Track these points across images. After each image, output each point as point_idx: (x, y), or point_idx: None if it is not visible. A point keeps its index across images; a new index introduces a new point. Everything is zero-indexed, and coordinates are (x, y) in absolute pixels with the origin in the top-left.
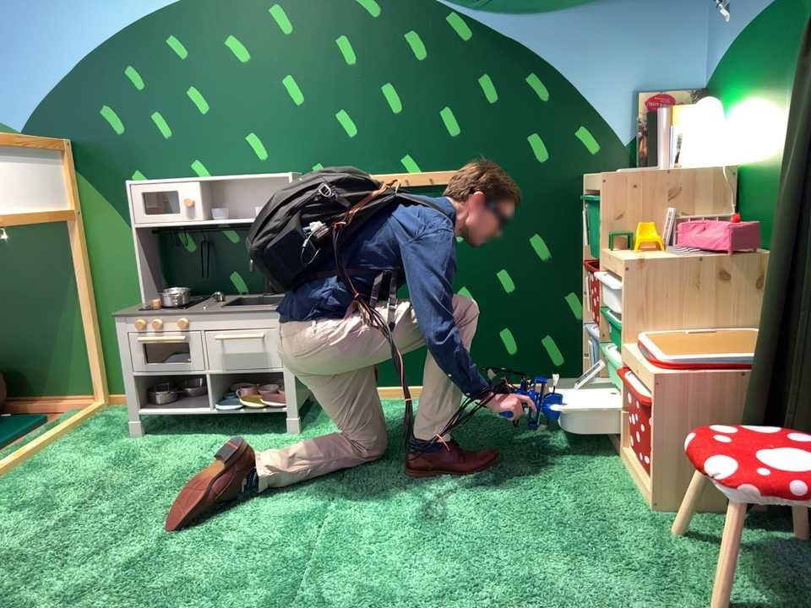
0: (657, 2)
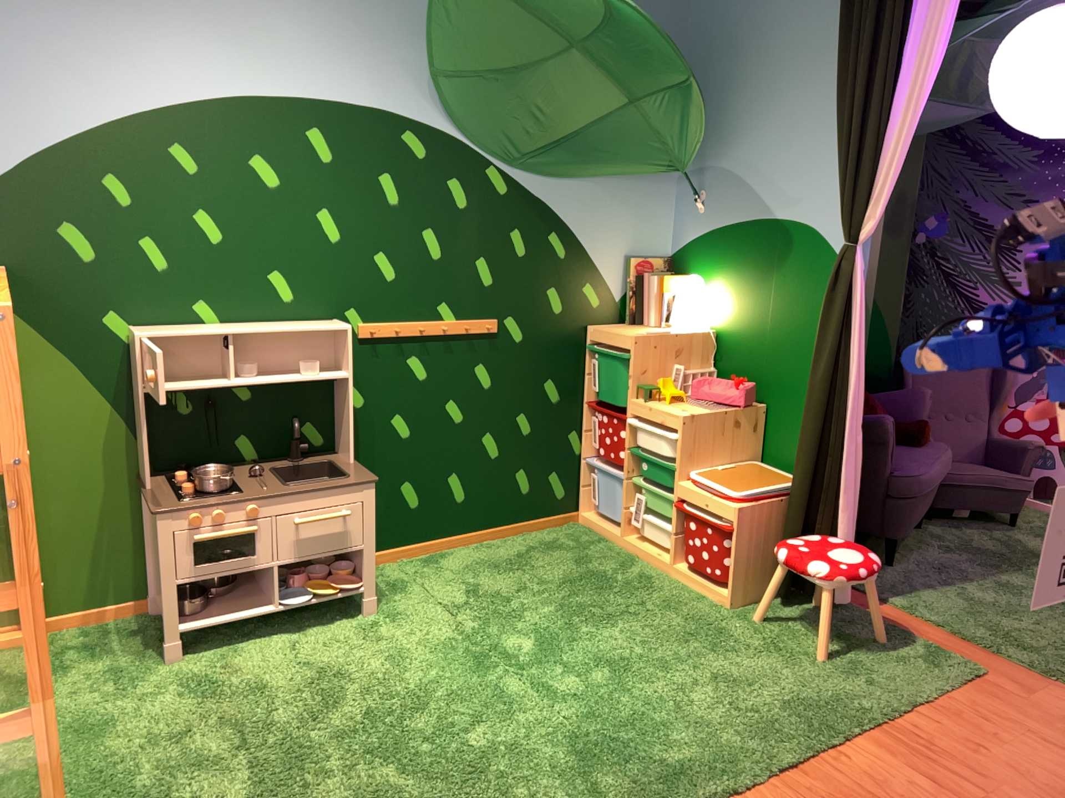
0: (646, 188)
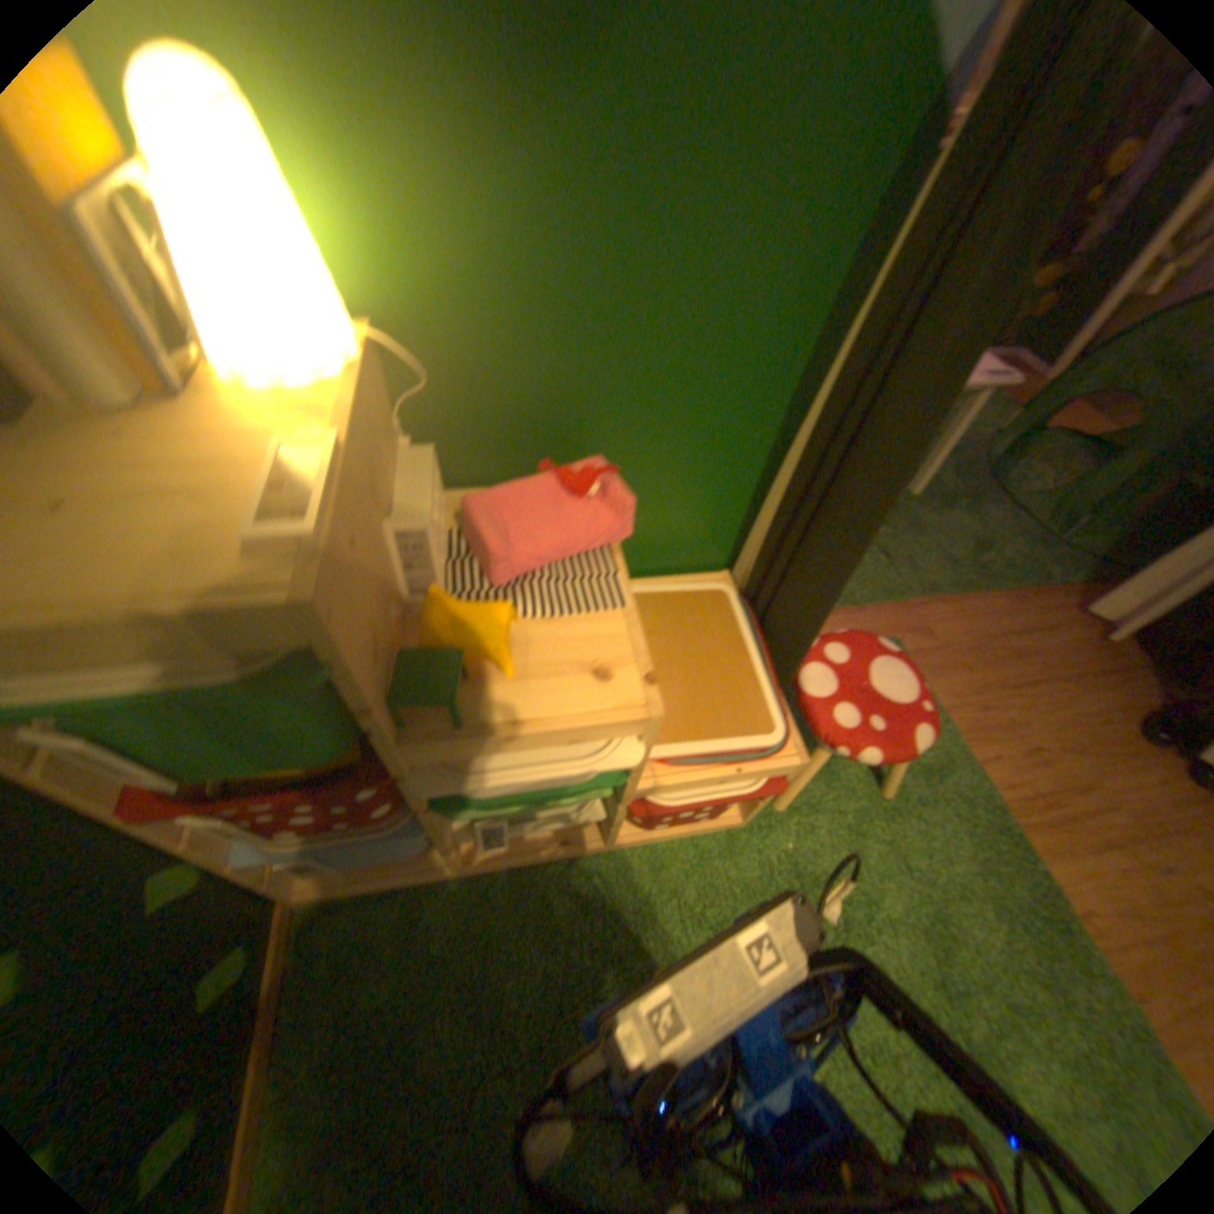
0: None
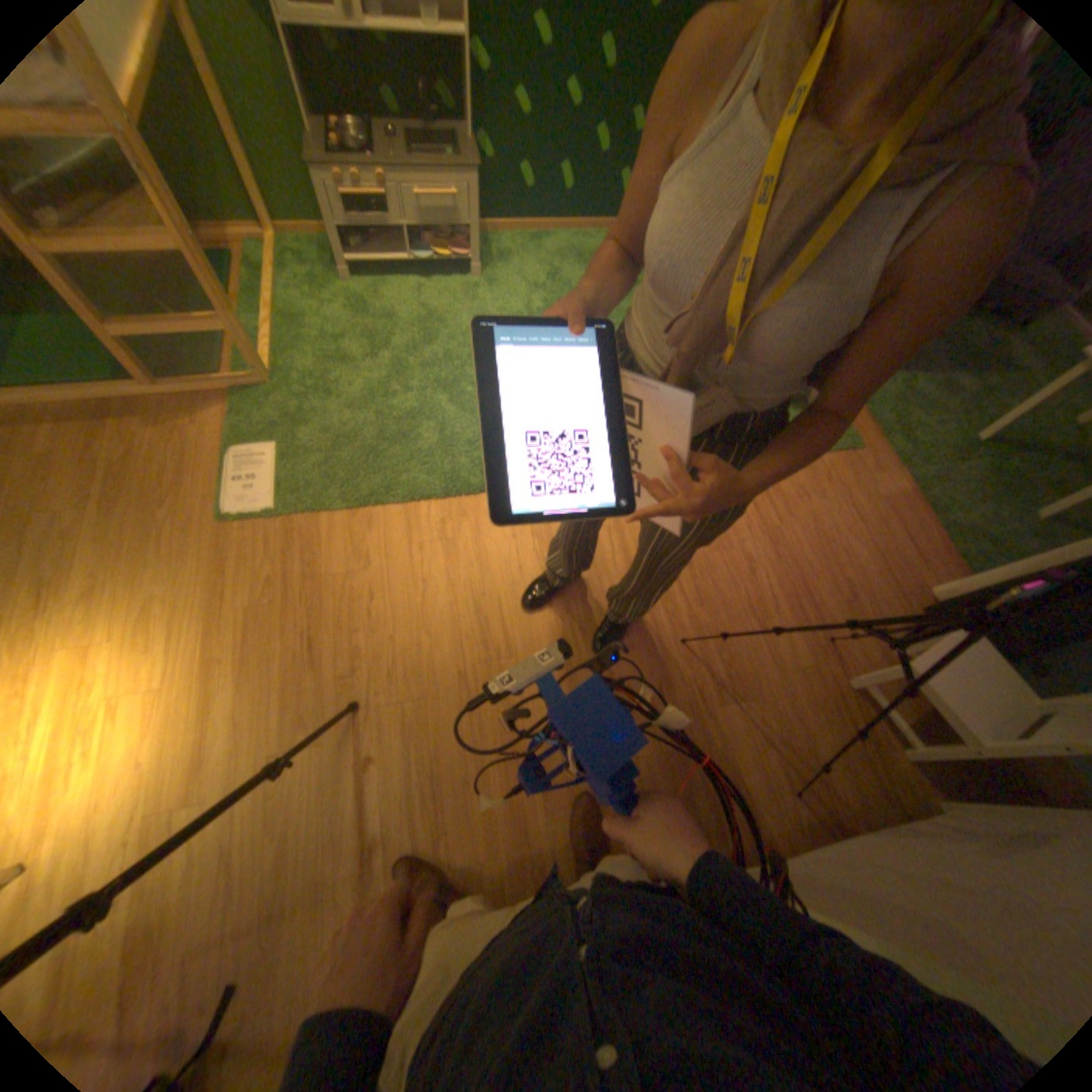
0: None
